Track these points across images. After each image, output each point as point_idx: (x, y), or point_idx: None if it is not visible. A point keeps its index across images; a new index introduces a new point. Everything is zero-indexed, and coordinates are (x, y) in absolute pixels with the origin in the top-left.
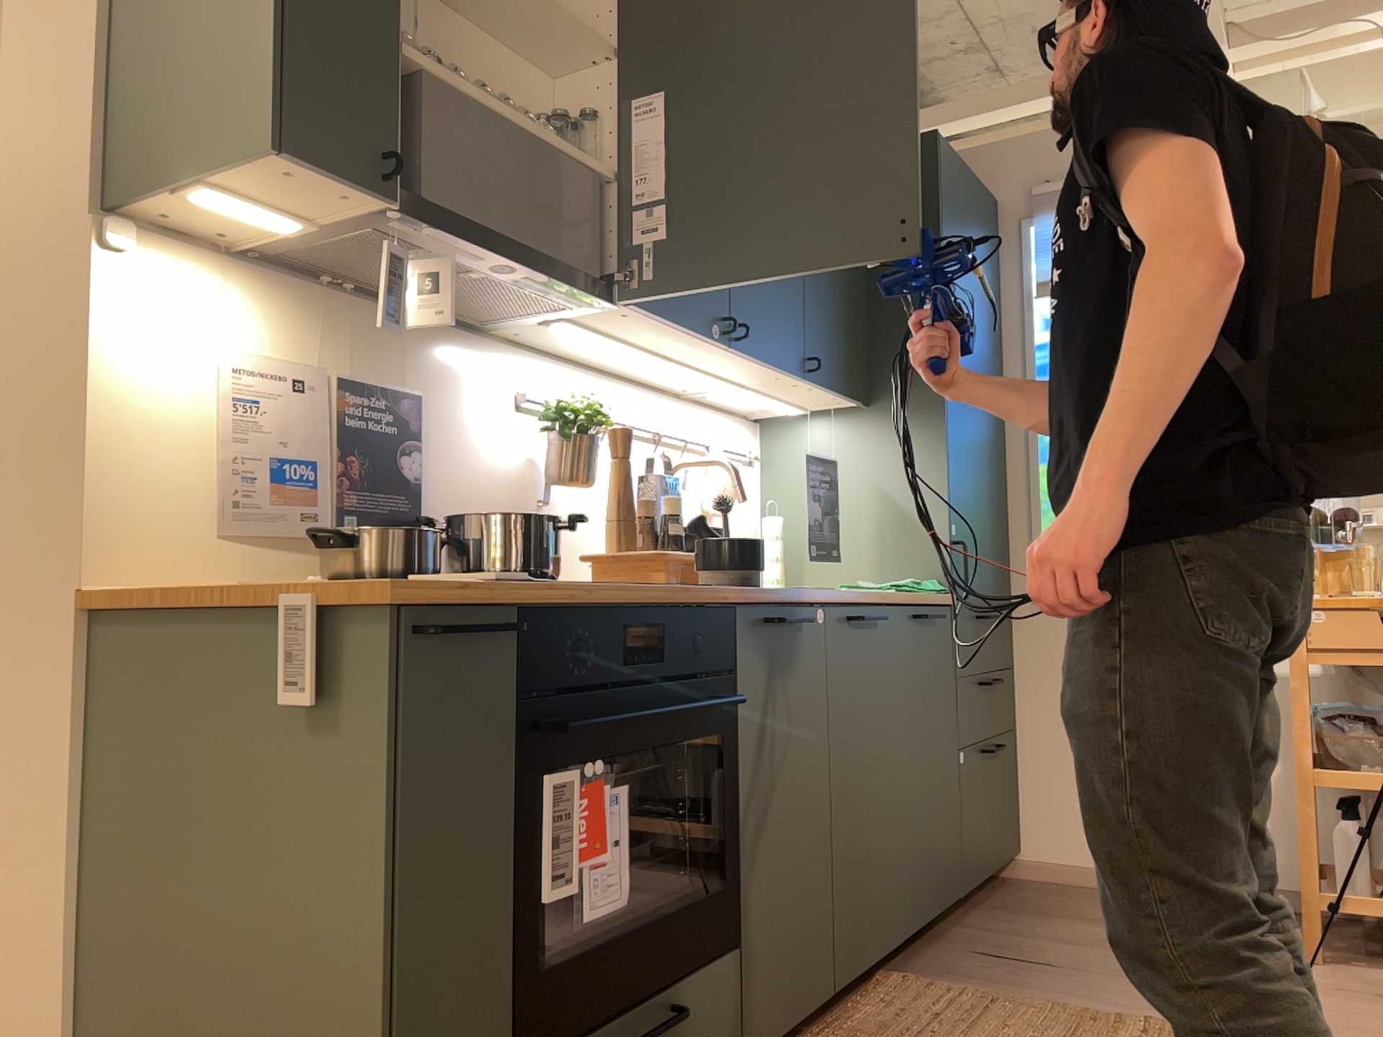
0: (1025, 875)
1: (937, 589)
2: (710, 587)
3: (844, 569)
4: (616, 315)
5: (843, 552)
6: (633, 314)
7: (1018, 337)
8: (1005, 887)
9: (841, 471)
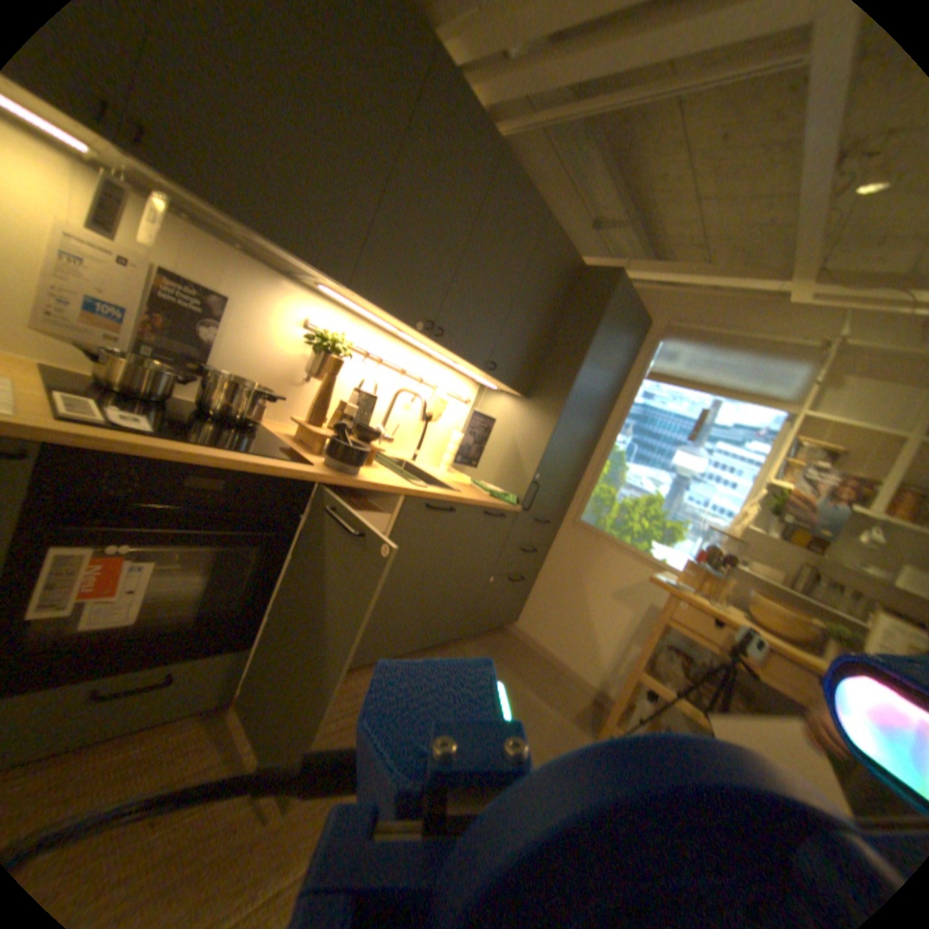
0: (512, 629)
1: (508, 499)
2: (306, 464)
3: (480, 468)
4: (347, 291)
5: (483, 460)
6: (355, 294)
7: (628, 391)
8: (498, 631)
9: (500, 421)
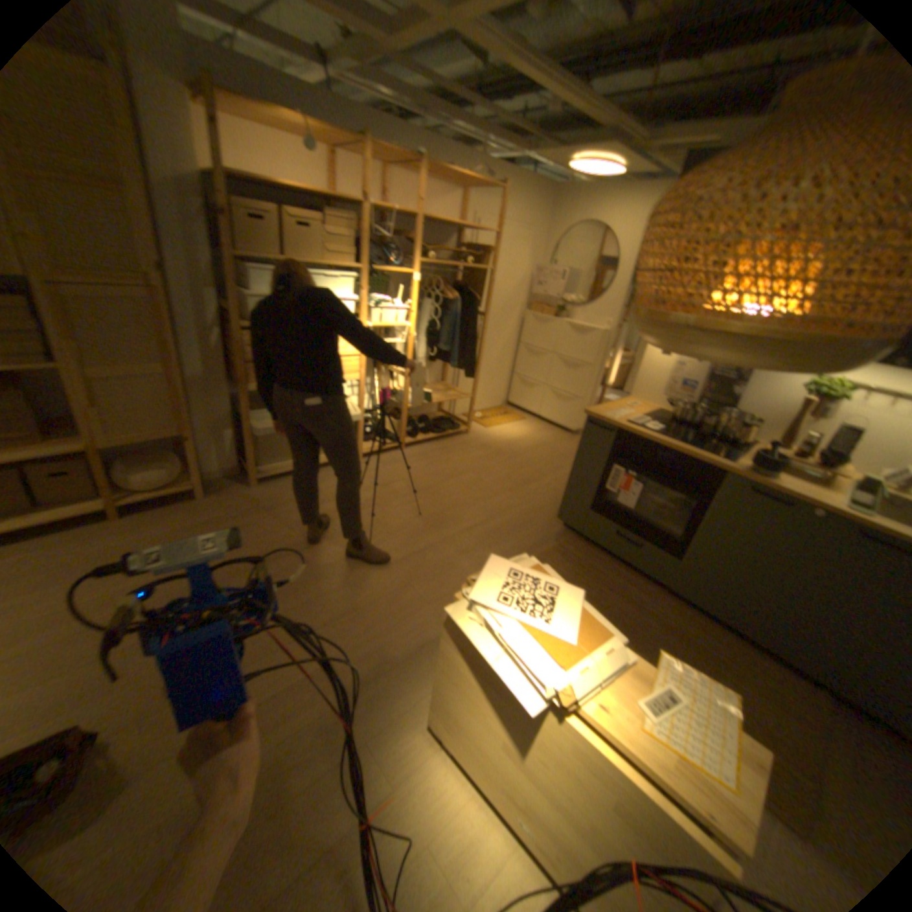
0: None
1: None
2: (726, 461)
3: None
4: None
5: None
6: None
7: None
8: None
9: None
